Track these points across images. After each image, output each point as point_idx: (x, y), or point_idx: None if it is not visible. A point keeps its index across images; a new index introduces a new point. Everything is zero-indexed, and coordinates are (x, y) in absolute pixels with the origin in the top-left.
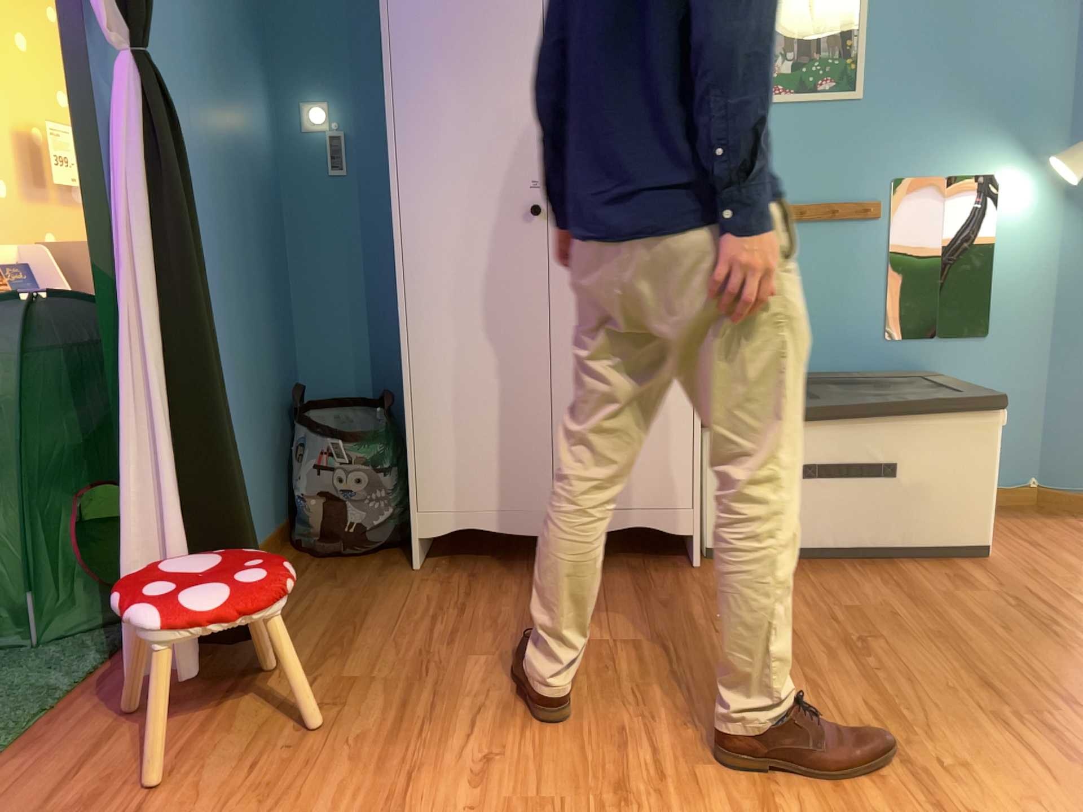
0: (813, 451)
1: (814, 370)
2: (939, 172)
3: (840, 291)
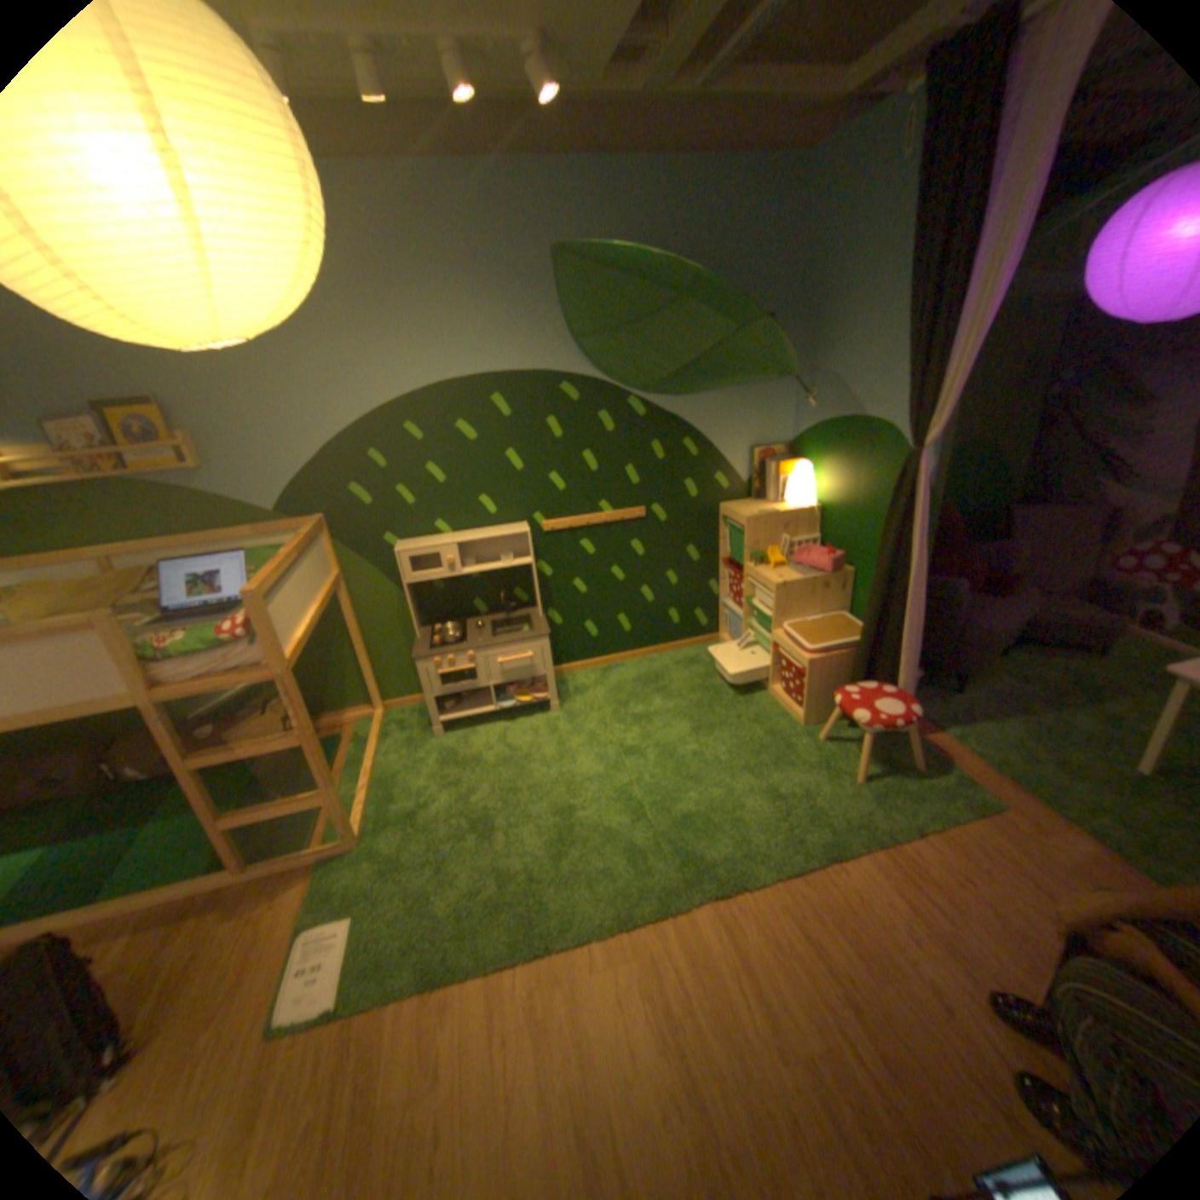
0: None
1: None
2: None
3: None
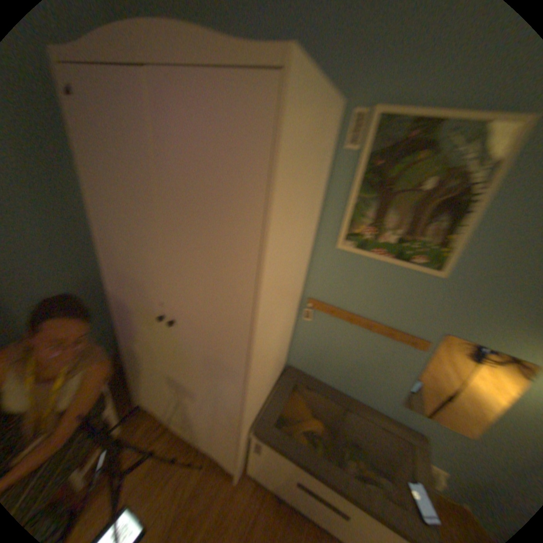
0: (302, 485)
1: (354, 397)
2: (488, 345)
3: (382, 373)
